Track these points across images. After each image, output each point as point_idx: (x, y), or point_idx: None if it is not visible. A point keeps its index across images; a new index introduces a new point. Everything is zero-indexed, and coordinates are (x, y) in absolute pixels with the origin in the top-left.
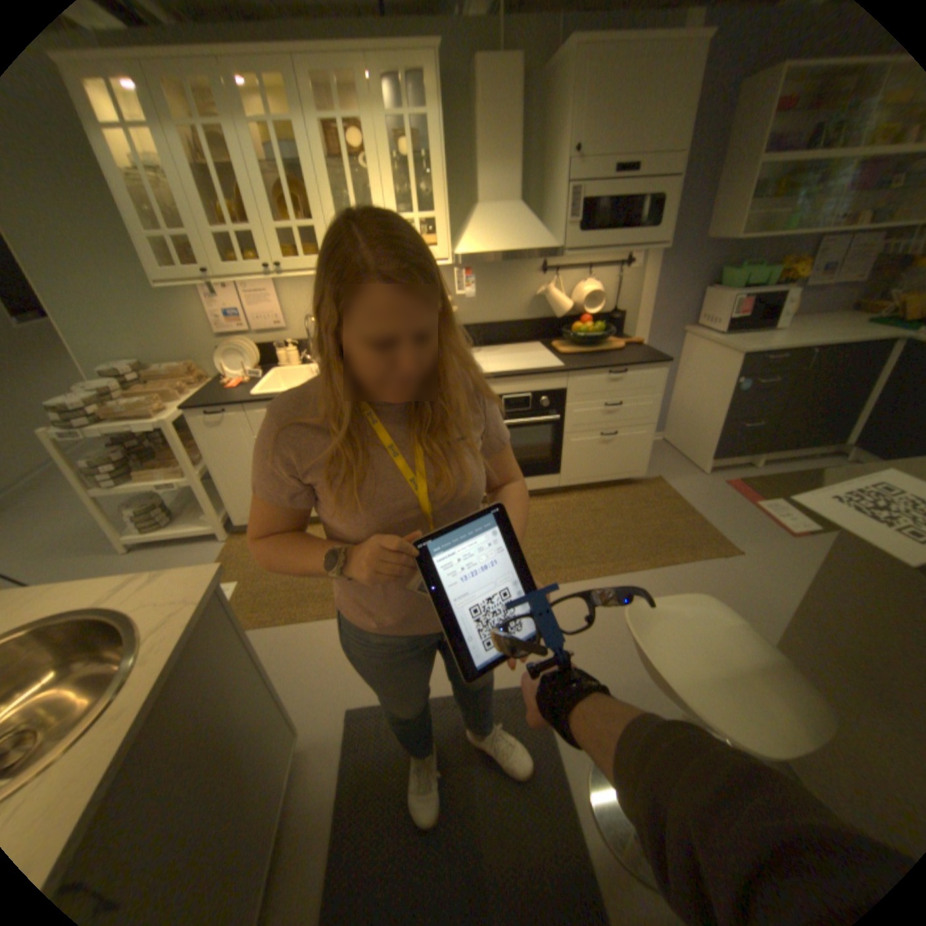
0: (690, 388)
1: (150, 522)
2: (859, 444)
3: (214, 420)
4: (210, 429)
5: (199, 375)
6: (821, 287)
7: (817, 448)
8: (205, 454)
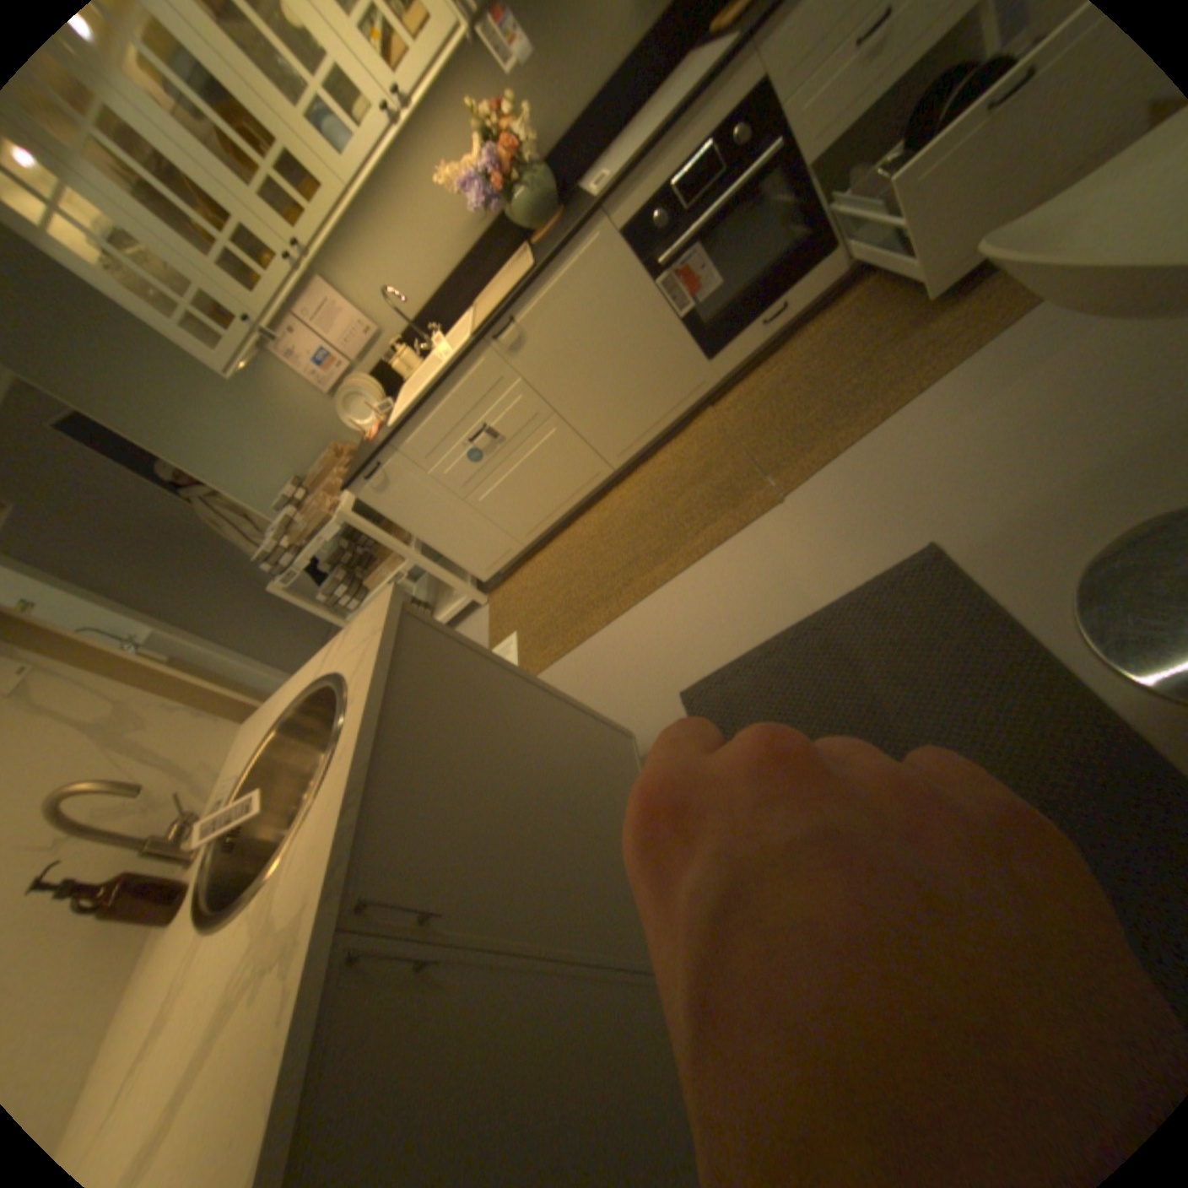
0: None
1: None
2: None
3: (379, 480)
4: (384, 492)
5: (349, 451)
6: None
7: None
8: (401, 523)
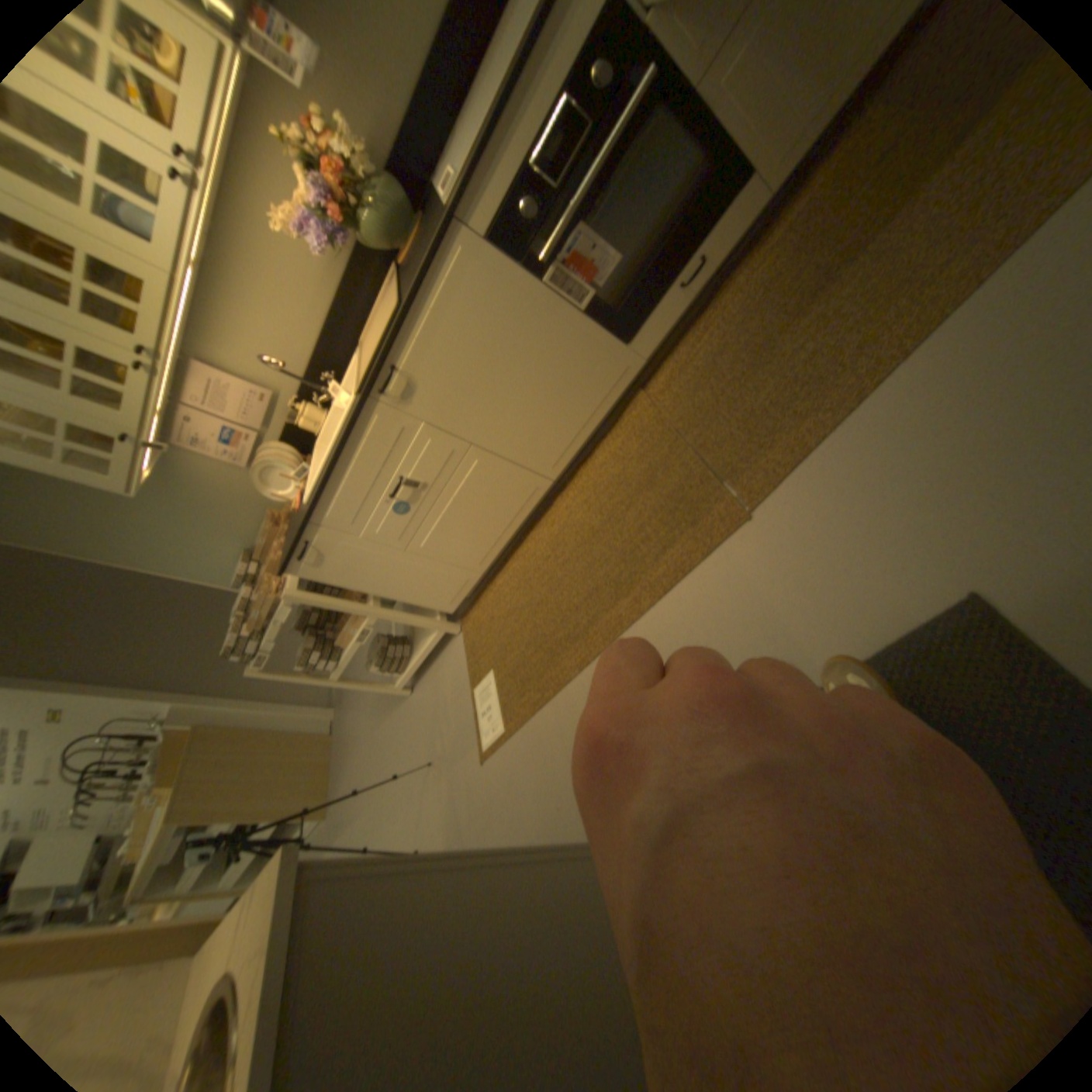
0: None
1: (398, 660)
2: None
3: (314, 558)
4: (323, 566)
5: (287, 516)
6: None
7: None
8: (351, 587)
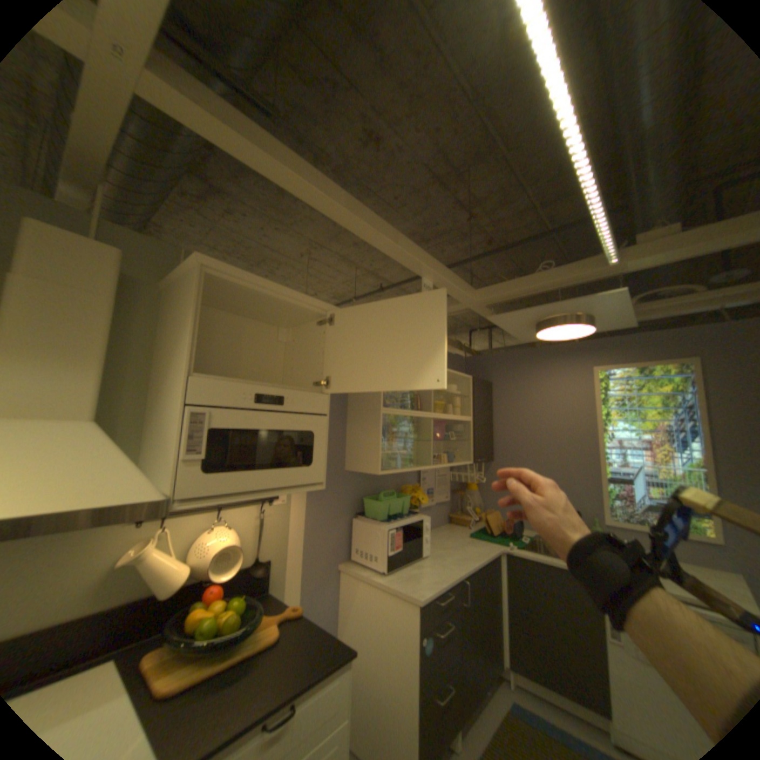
0: (358, 649)
1: None
2: (512, 667)
3: None
4: None
5: None
6: (427, 507)
7: (489, 689)
8: None
